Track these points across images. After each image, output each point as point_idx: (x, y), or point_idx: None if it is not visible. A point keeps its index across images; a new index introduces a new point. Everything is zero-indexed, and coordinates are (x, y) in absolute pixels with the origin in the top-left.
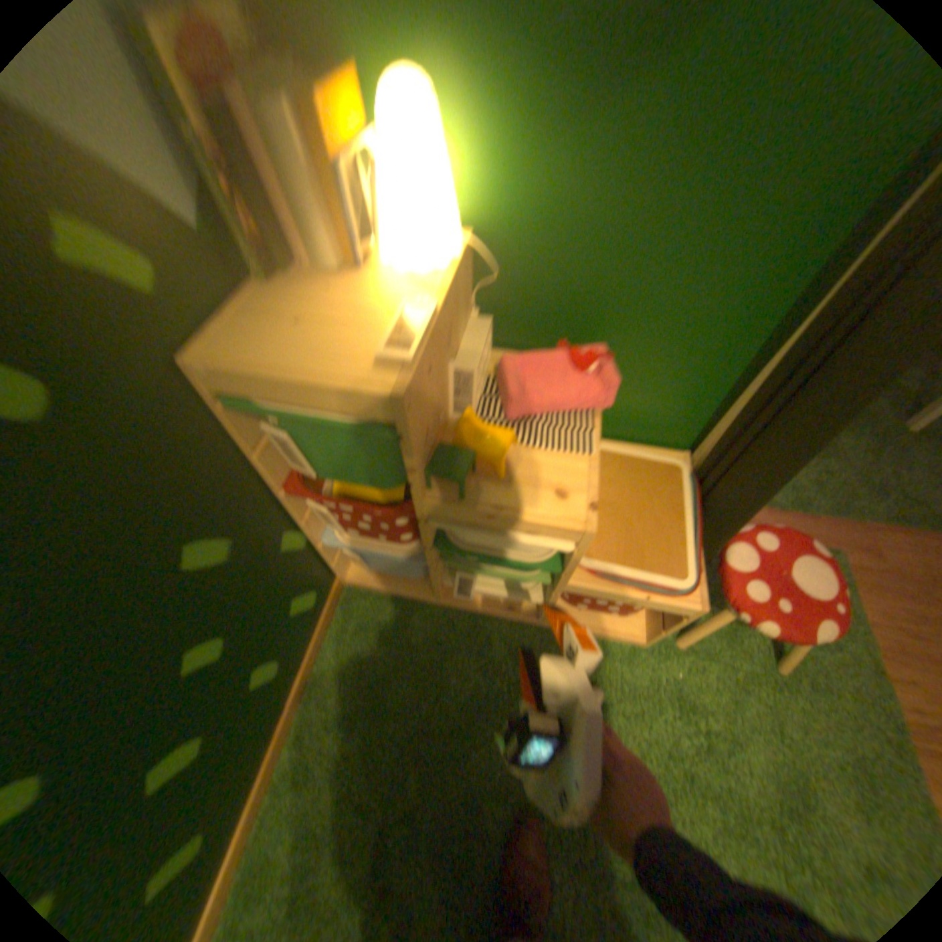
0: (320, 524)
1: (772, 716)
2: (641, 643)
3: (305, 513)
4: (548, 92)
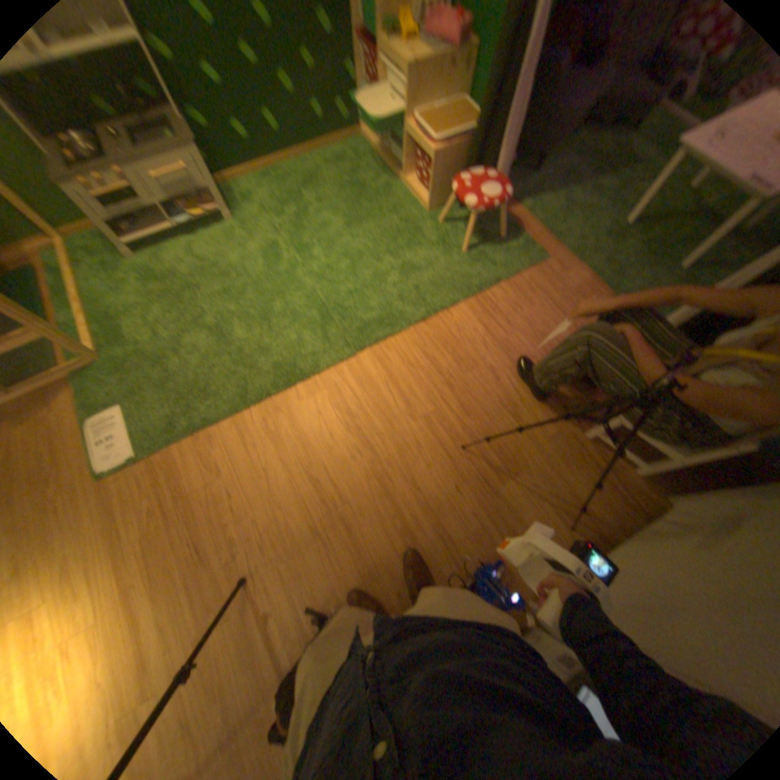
0: (359, 64)
1: (441, 255)
2: (426, 208)
3: (358, 59)
4: None
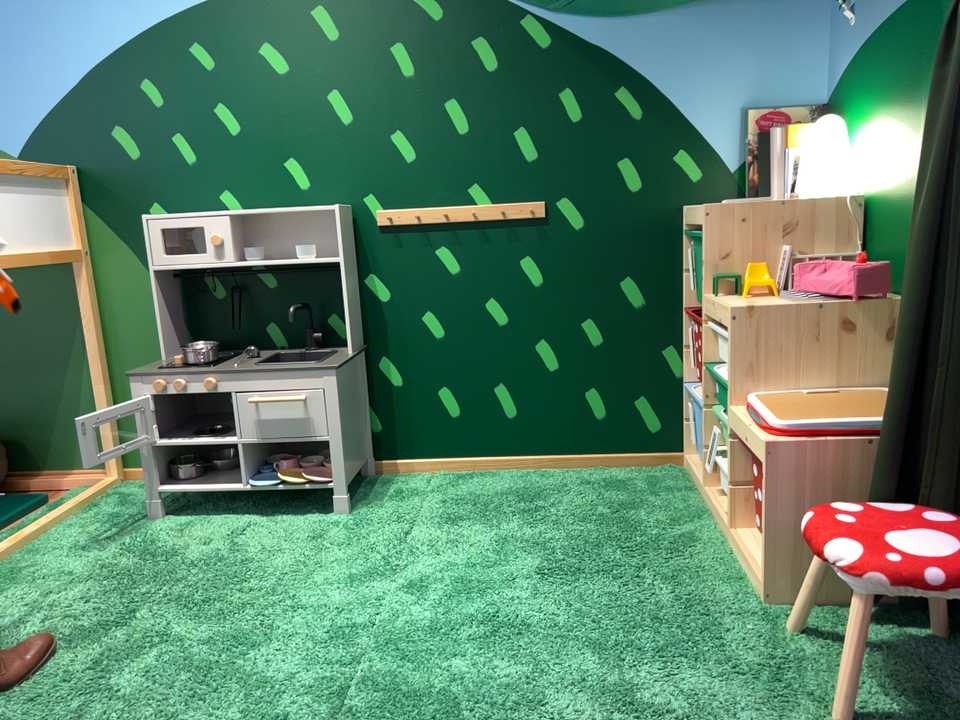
0: (685, 343)
1: (760, 702)
2: (763, 585)
3: (689, 340)
4: (890, 115)
